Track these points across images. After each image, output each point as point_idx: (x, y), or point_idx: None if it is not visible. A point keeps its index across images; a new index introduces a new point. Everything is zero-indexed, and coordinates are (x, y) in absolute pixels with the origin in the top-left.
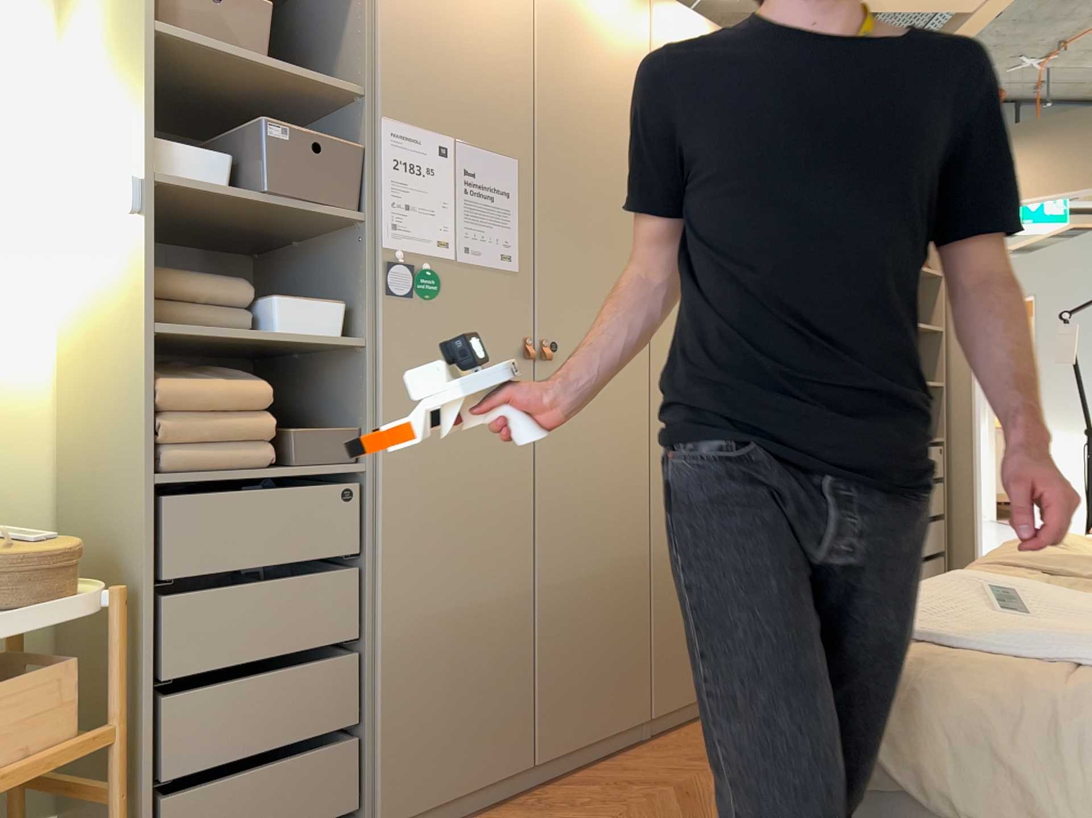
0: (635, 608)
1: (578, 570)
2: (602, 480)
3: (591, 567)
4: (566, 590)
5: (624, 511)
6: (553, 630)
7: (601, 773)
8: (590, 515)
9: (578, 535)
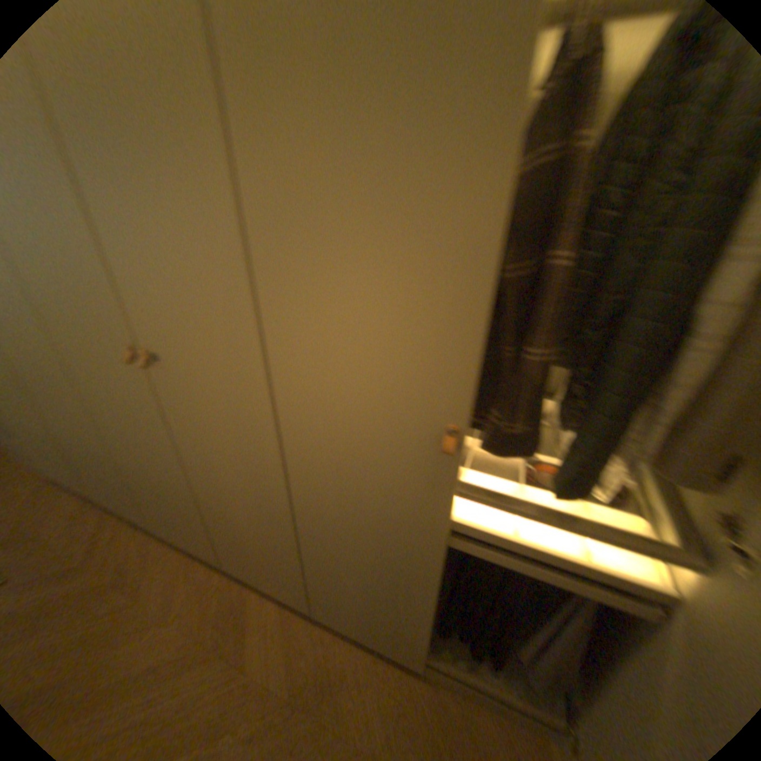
0: (111, 481)
1: (65, 443)
2: (53, 404)
3: (72, 445)
4: (64, 448)
5: (77, 428)
6: (67, 460)
7: (110, 531)
8: (57, 420)
9: (56, 426)
